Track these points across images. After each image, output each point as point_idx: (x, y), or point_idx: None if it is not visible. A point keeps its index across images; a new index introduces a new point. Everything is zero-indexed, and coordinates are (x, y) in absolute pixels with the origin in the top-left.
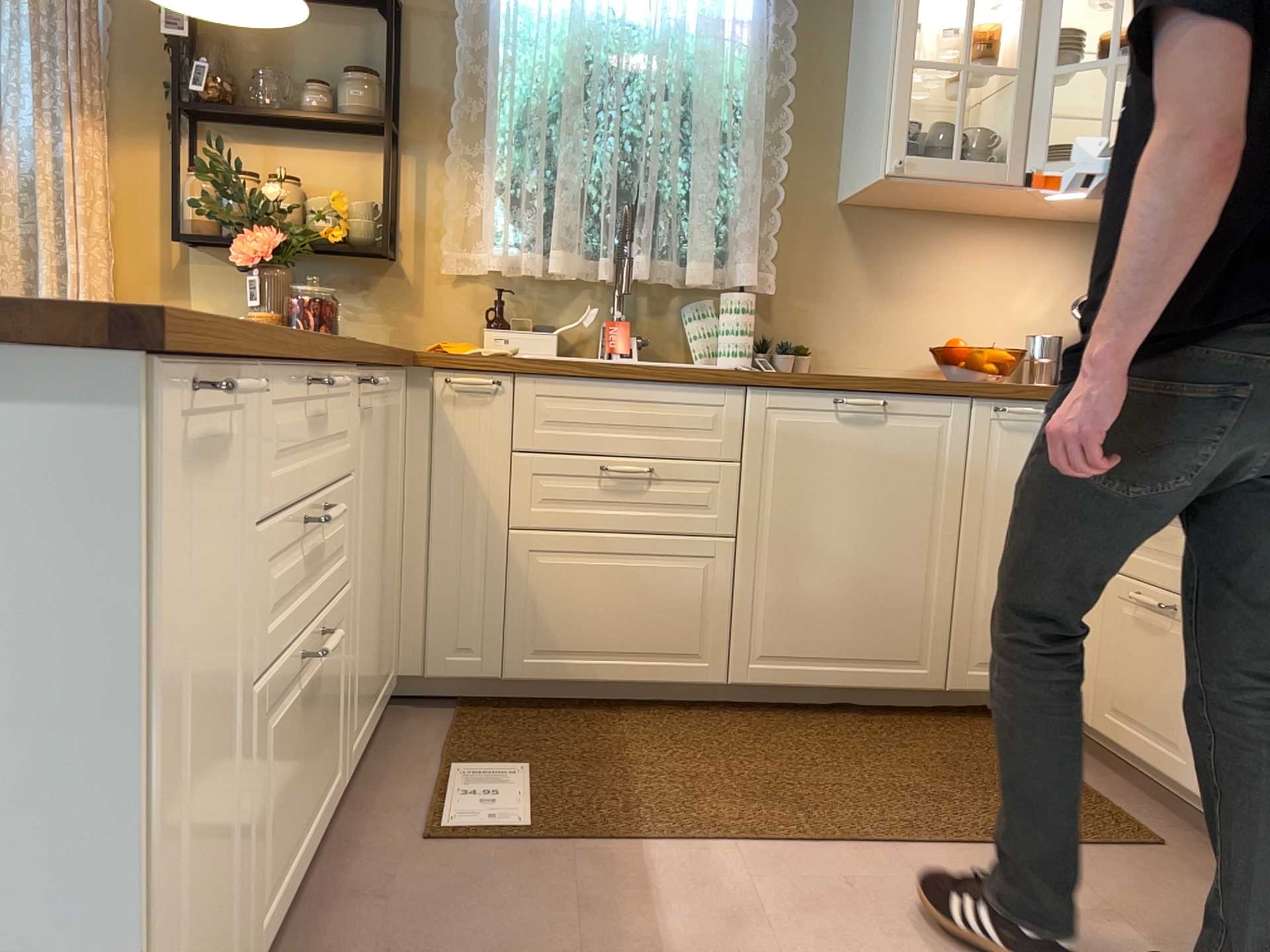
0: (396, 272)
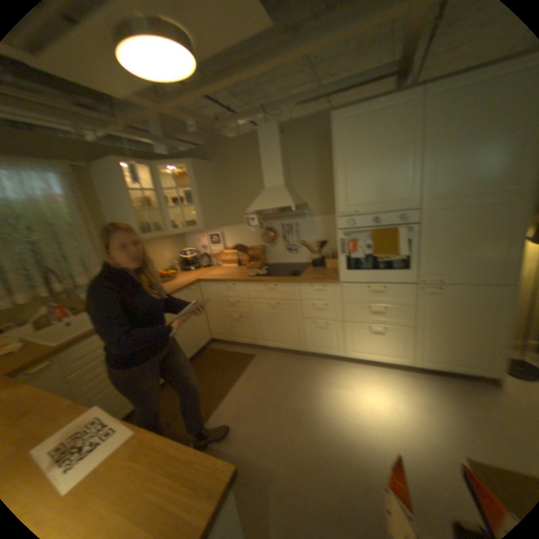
0: None
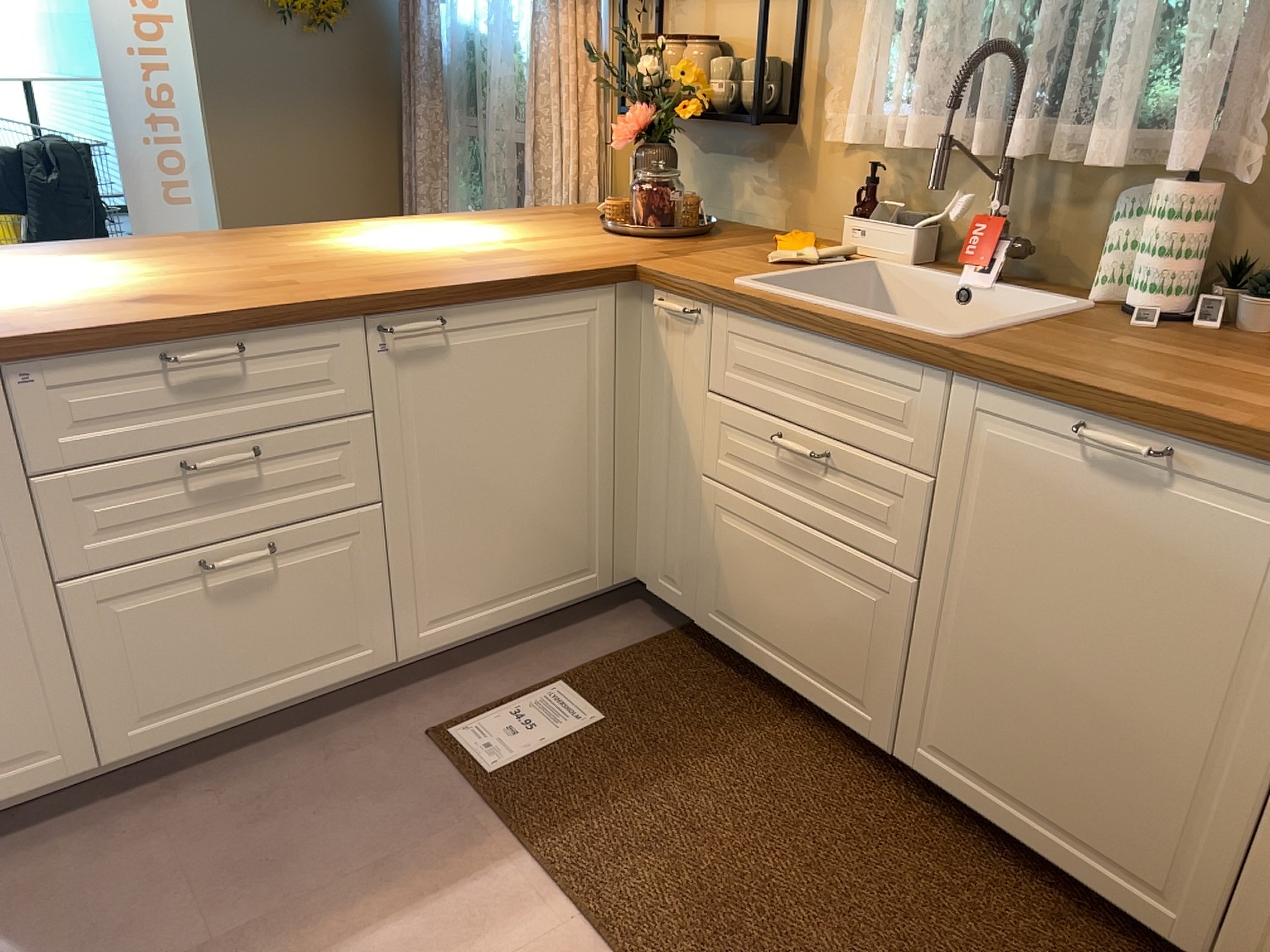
0: (793, 140)
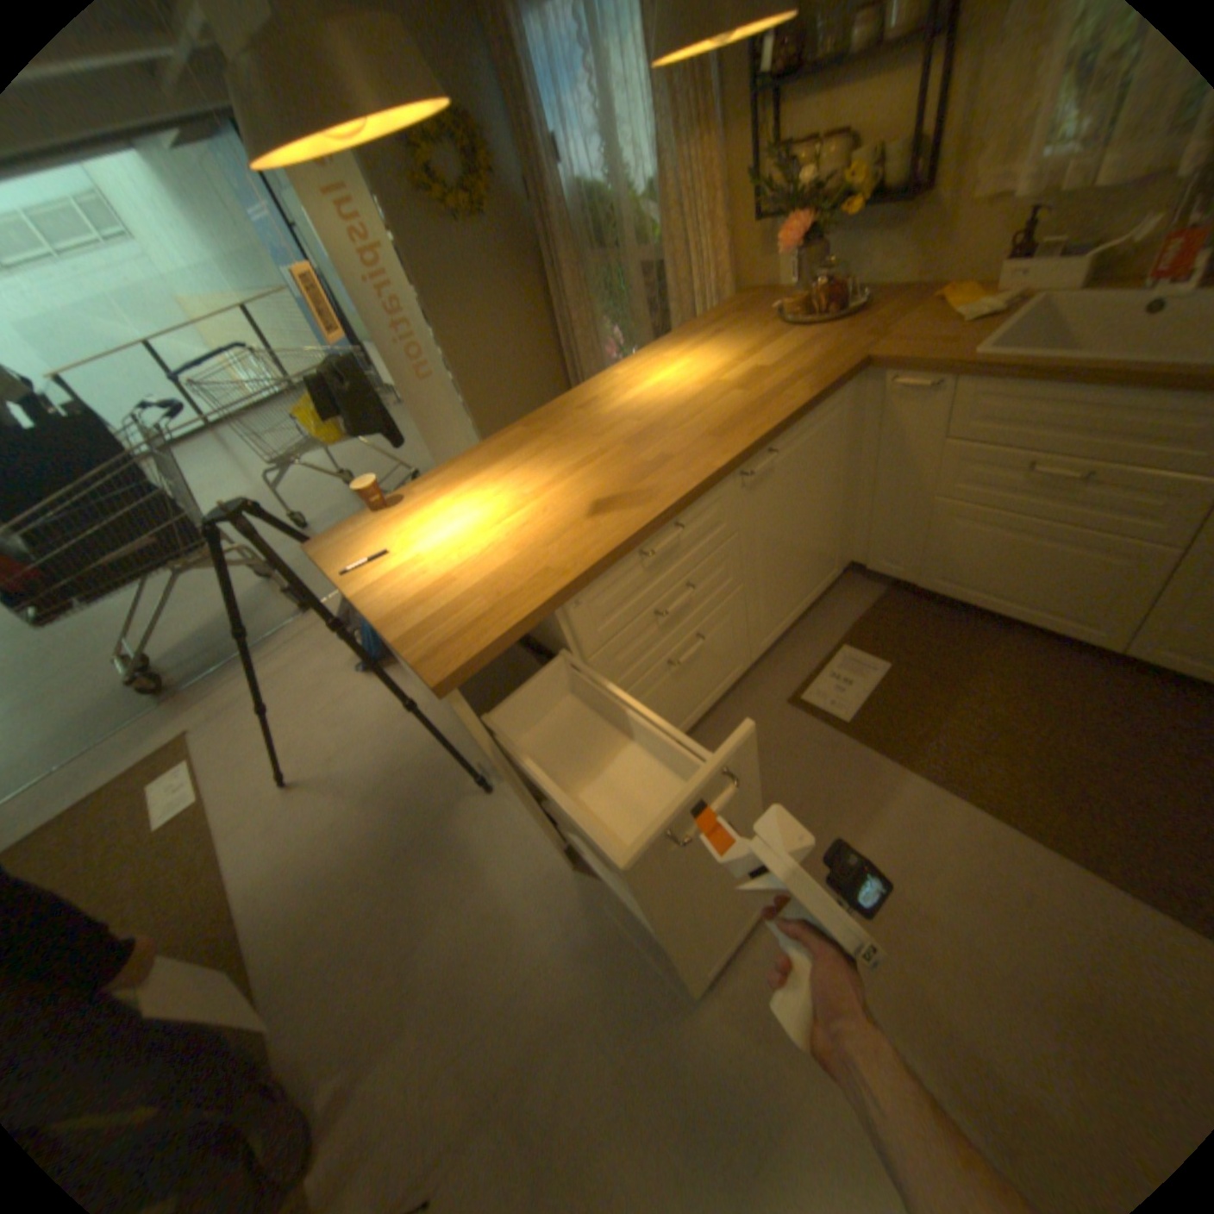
0: (929, 202)
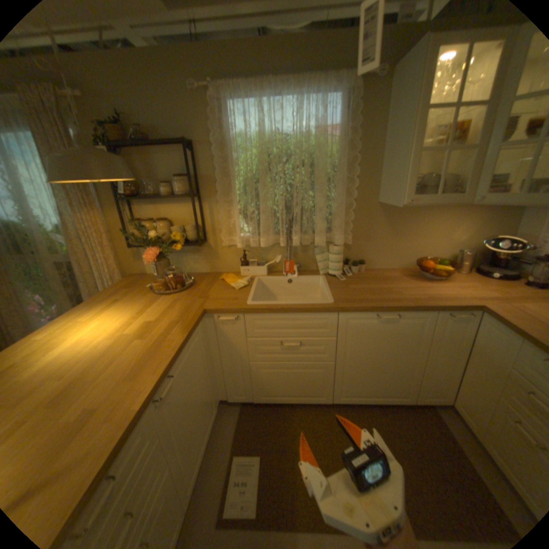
0: (207, 245)
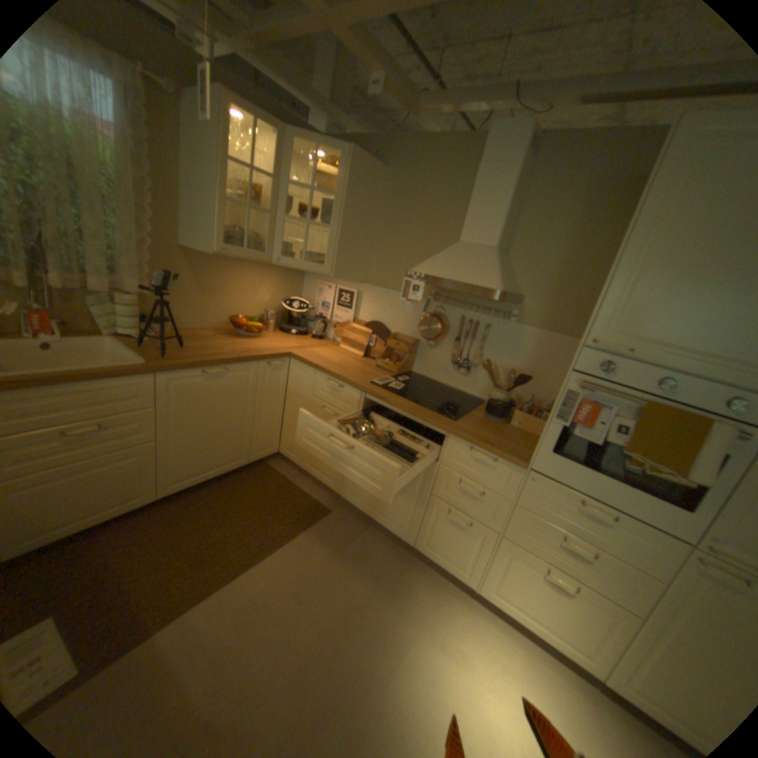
0: None
